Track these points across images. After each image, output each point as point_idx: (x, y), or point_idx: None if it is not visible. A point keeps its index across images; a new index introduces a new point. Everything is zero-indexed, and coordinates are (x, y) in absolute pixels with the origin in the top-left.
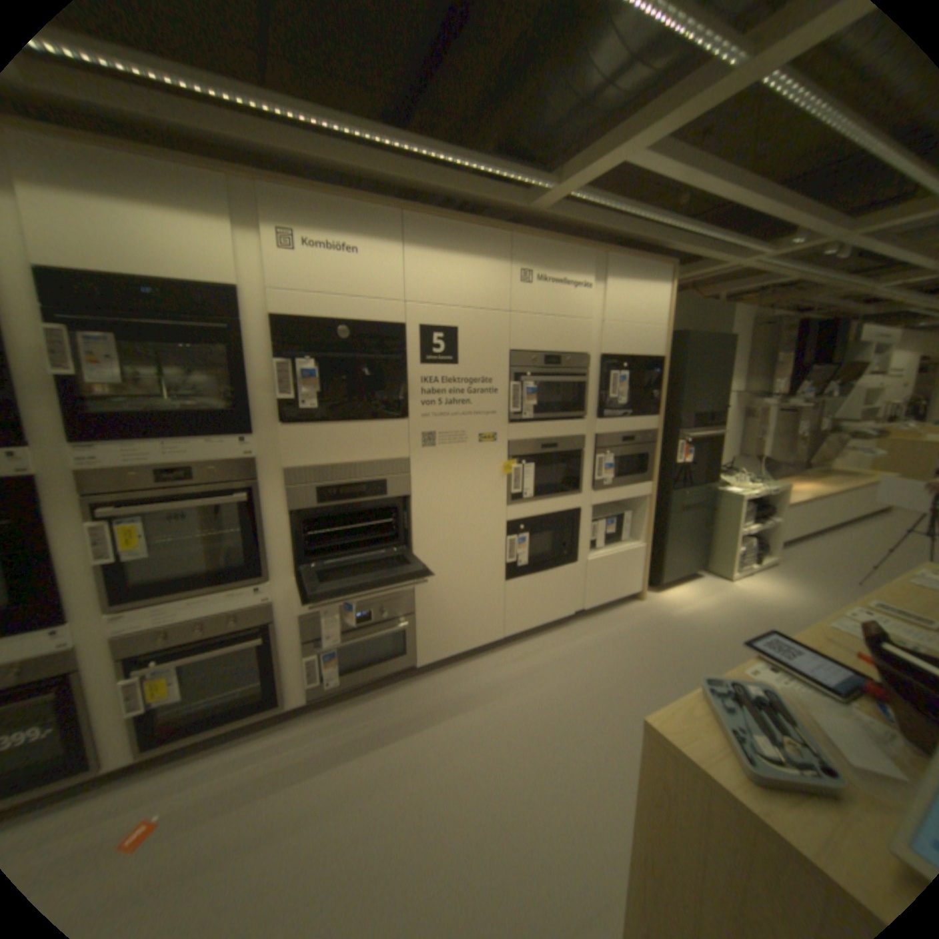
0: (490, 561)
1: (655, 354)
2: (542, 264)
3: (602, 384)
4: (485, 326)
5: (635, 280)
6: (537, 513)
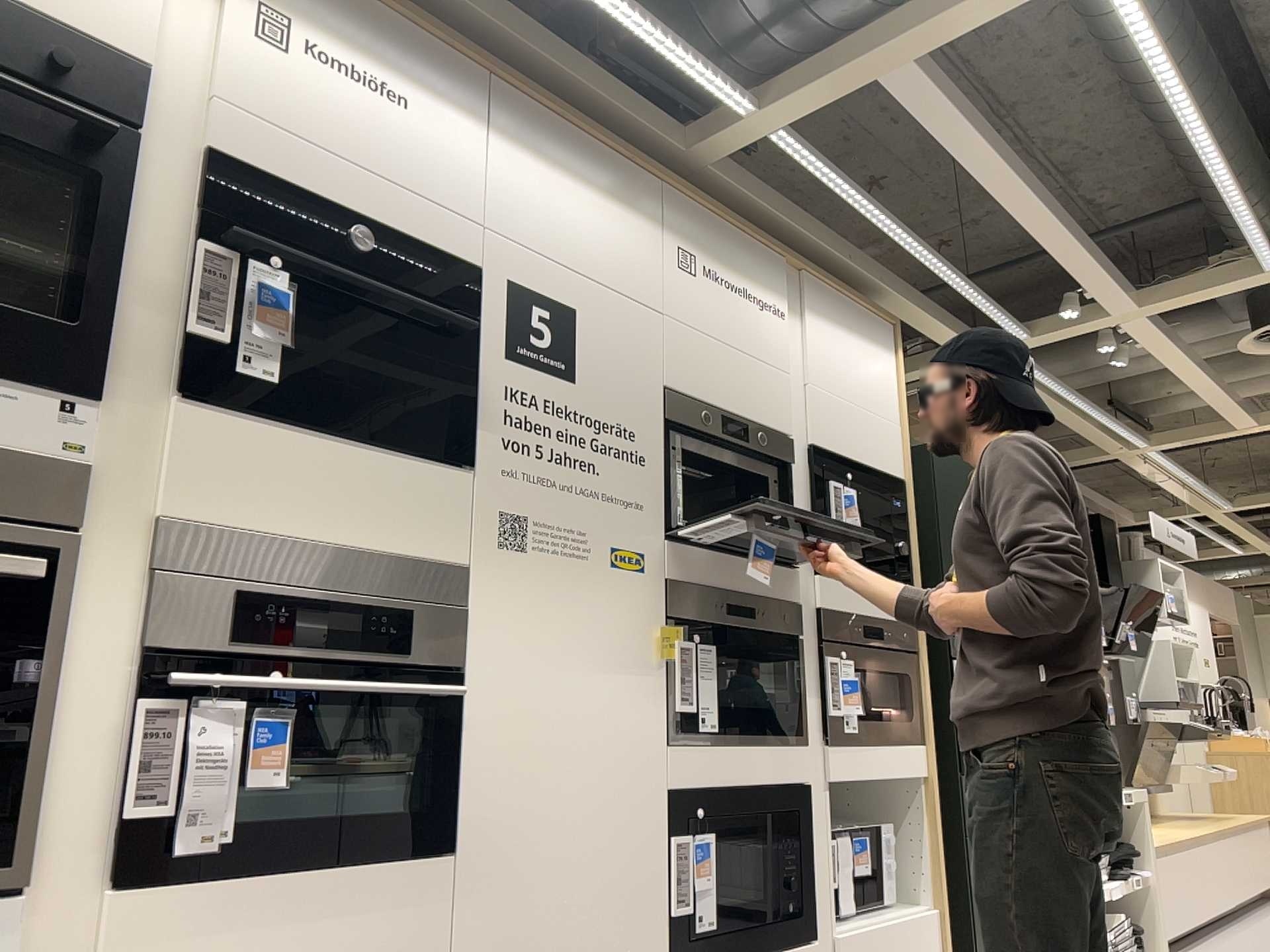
0: (636, 907)
1: (889, 468)
2: (710, 250)
3: (818, 502)
4: (621, 322)
5: (844, 328)
6: (729, 781)
